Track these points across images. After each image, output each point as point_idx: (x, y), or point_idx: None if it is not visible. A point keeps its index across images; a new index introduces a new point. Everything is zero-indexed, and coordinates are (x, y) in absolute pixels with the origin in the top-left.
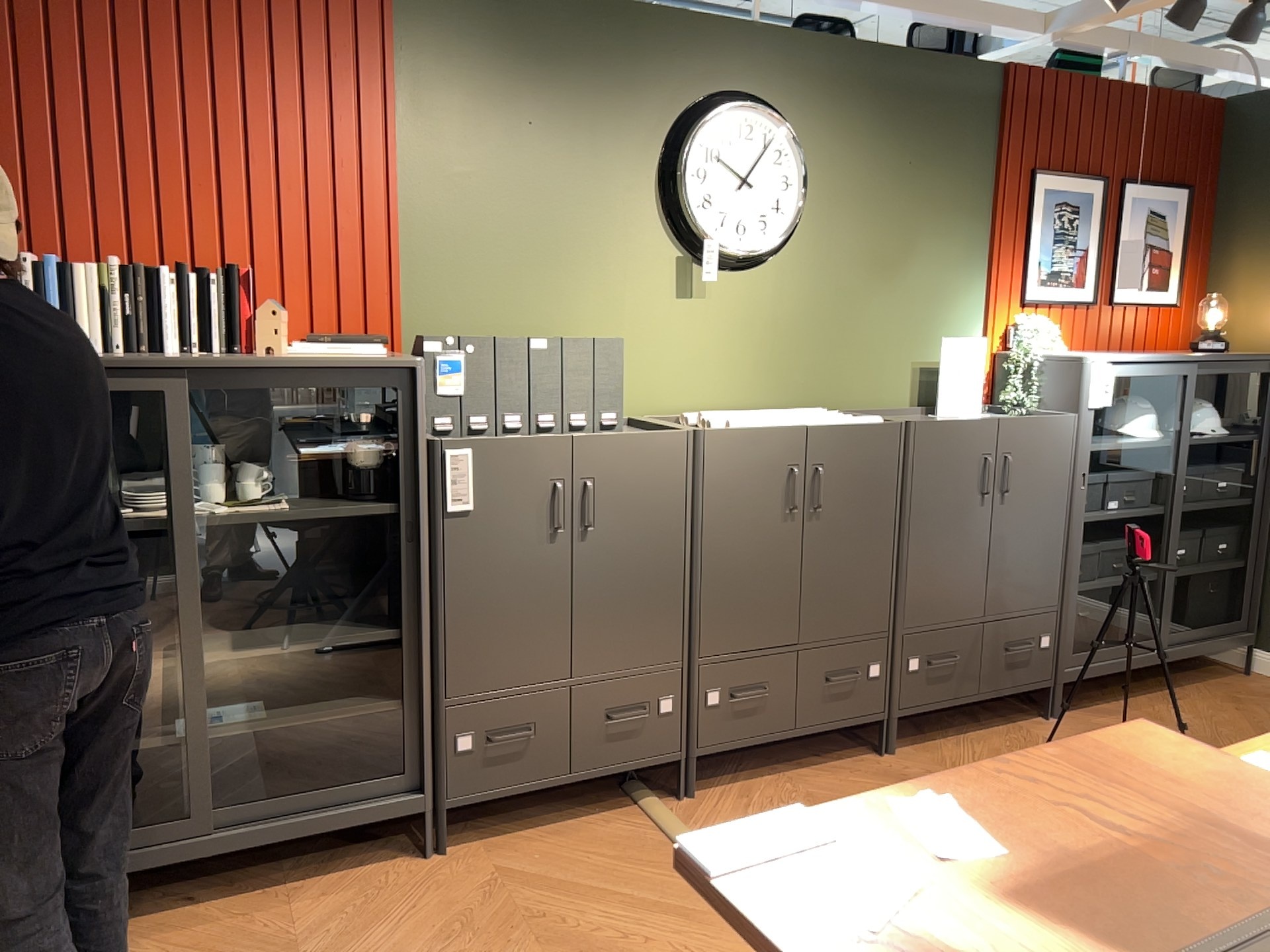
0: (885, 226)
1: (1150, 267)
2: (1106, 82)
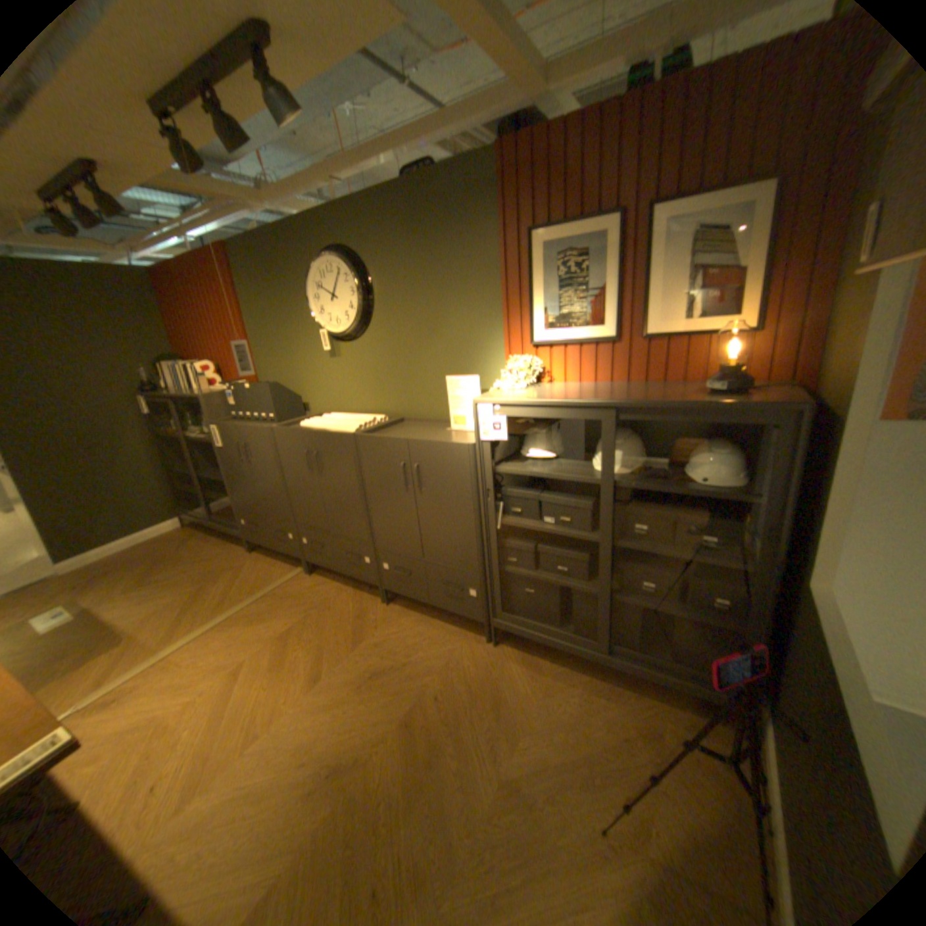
0: (422, 303)
1: (705, 290)
2: (615, 99)
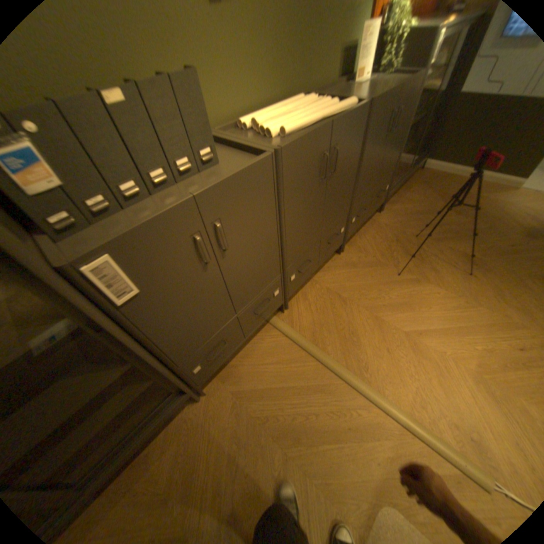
0: None
1: None
2: None
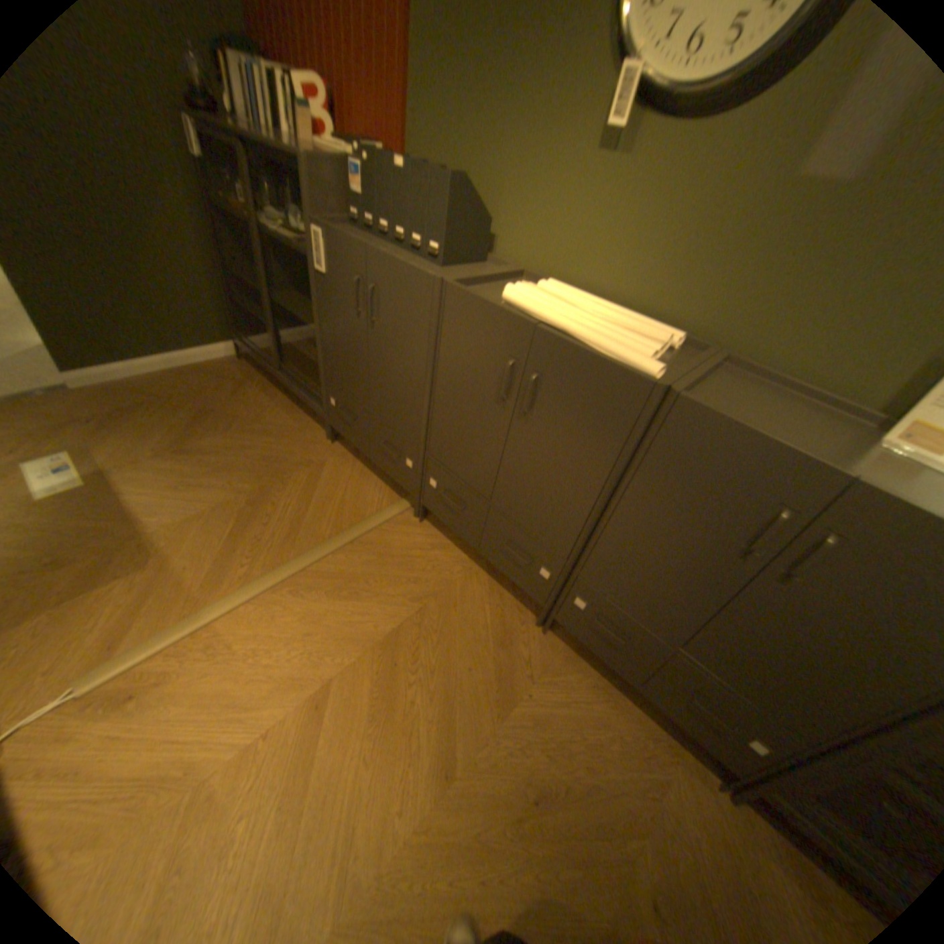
0: None
1: None
2: None
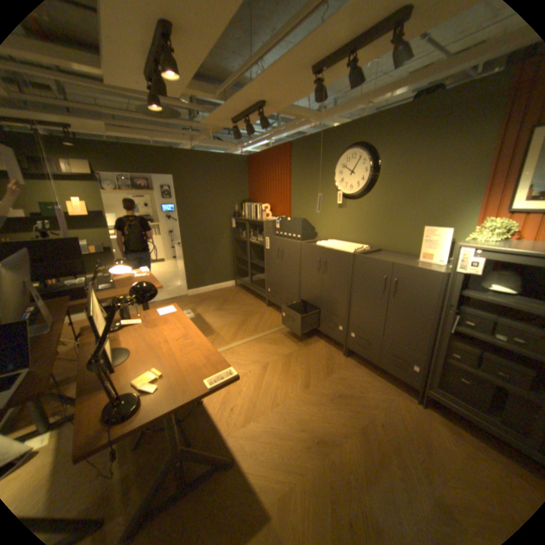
0: (415, 178)
1: None
2: None
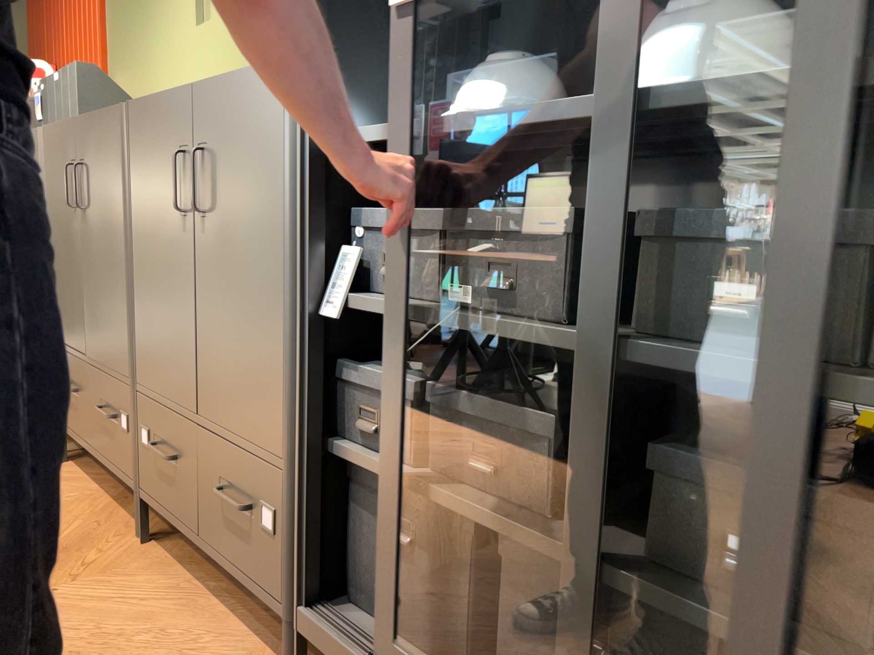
0: None
1: None
2: None
